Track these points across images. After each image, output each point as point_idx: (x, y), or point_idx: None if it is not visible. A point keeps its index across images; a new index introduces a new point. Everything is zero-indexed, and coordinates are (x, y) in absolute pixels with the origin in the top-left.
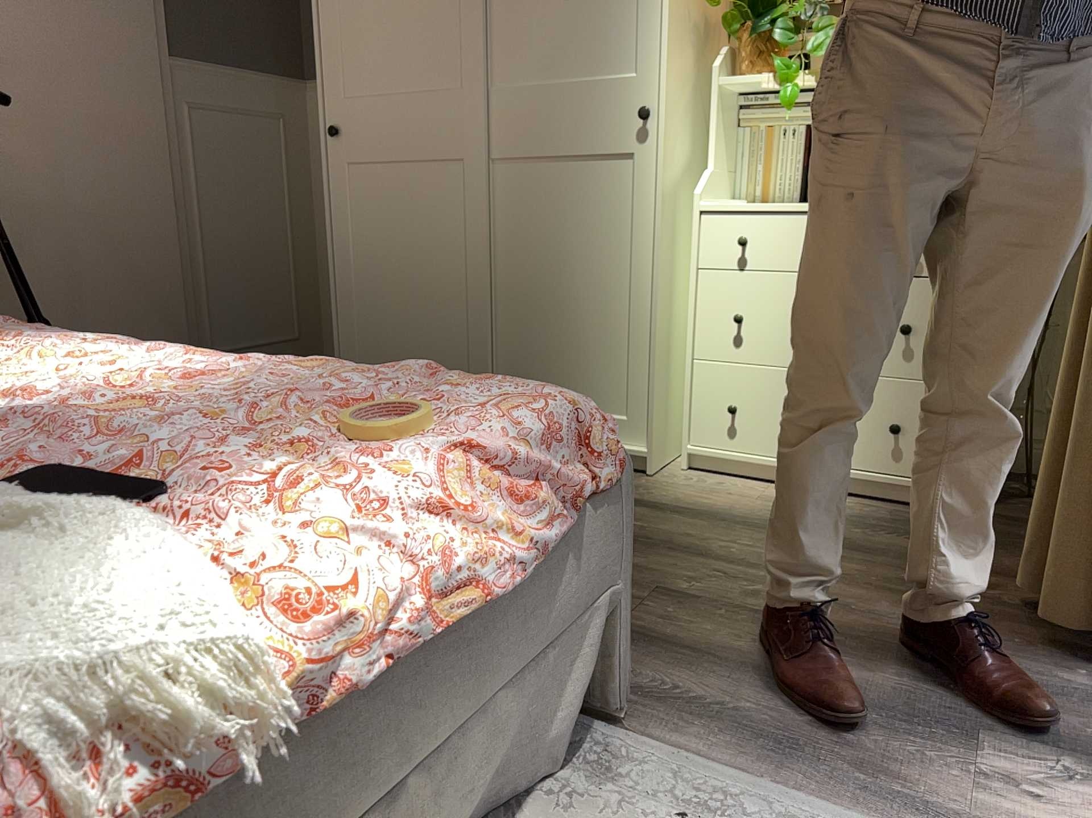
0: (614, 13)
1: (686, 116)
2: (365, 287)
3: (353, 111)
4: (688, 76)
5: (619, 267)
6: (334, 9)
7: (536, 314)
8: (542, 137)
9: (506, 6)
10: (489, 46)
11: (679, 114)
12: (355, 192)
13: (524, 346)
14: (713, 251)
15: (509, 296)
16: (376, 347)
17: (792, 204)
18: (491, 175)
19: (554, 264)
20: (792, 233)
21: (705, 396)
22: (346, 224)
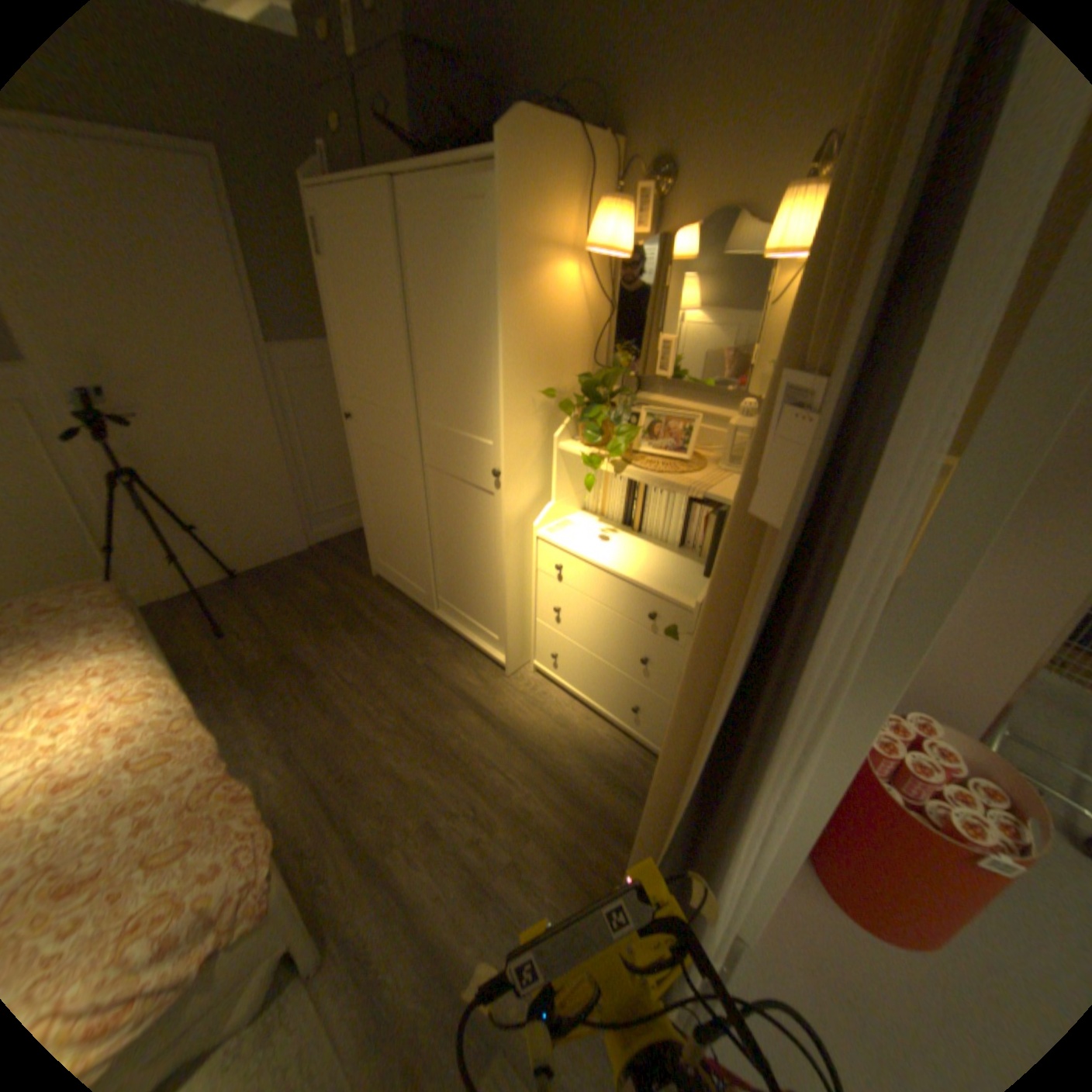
0: (481, 395)
1: (537, 466)
2: (375, 509)
3: (356, 405)
4: (537, 440)
5: (491, 555)
6: (339, 335)
7: (454, 561)
8: (448, 460)
9: (425, 366)
10: (417, 391)
11: (527, 470)
12: (364, 454)
13: (450, 575)
14: (544, 561)
15: (441, 544)
16: (384, 543)
17: (612, 528)
18: (426, 472)
19: (460, 537)
20: (587, 572)
21: (542, 638)
22: (362, 470)
